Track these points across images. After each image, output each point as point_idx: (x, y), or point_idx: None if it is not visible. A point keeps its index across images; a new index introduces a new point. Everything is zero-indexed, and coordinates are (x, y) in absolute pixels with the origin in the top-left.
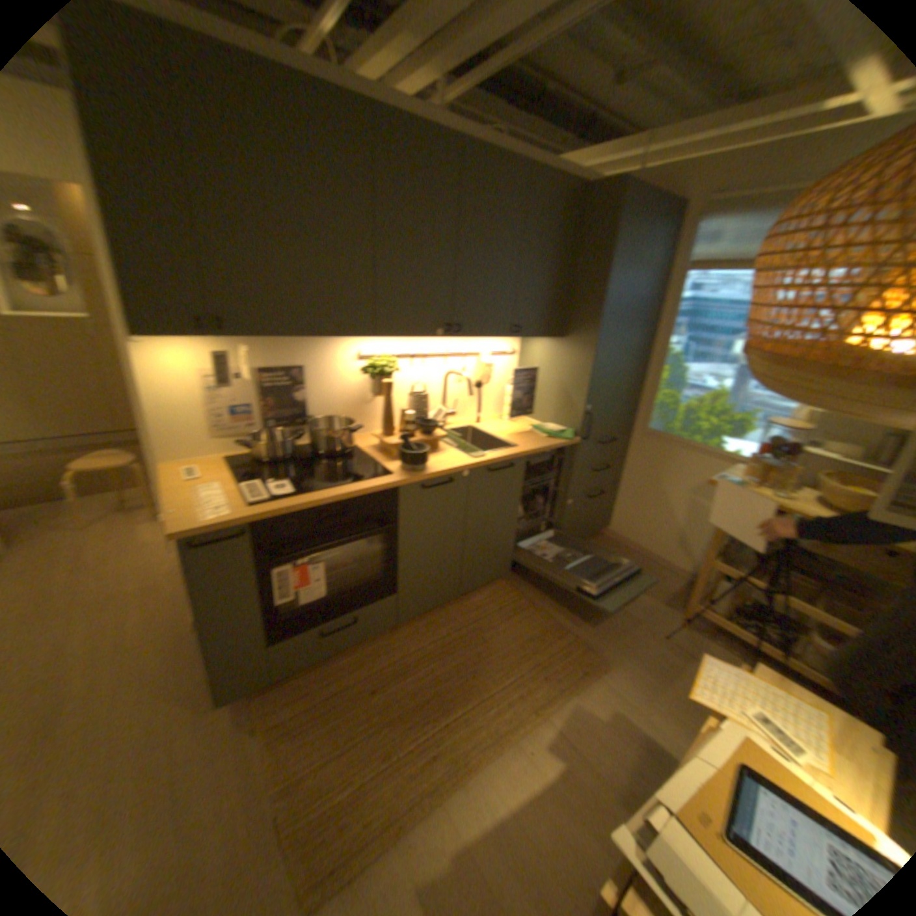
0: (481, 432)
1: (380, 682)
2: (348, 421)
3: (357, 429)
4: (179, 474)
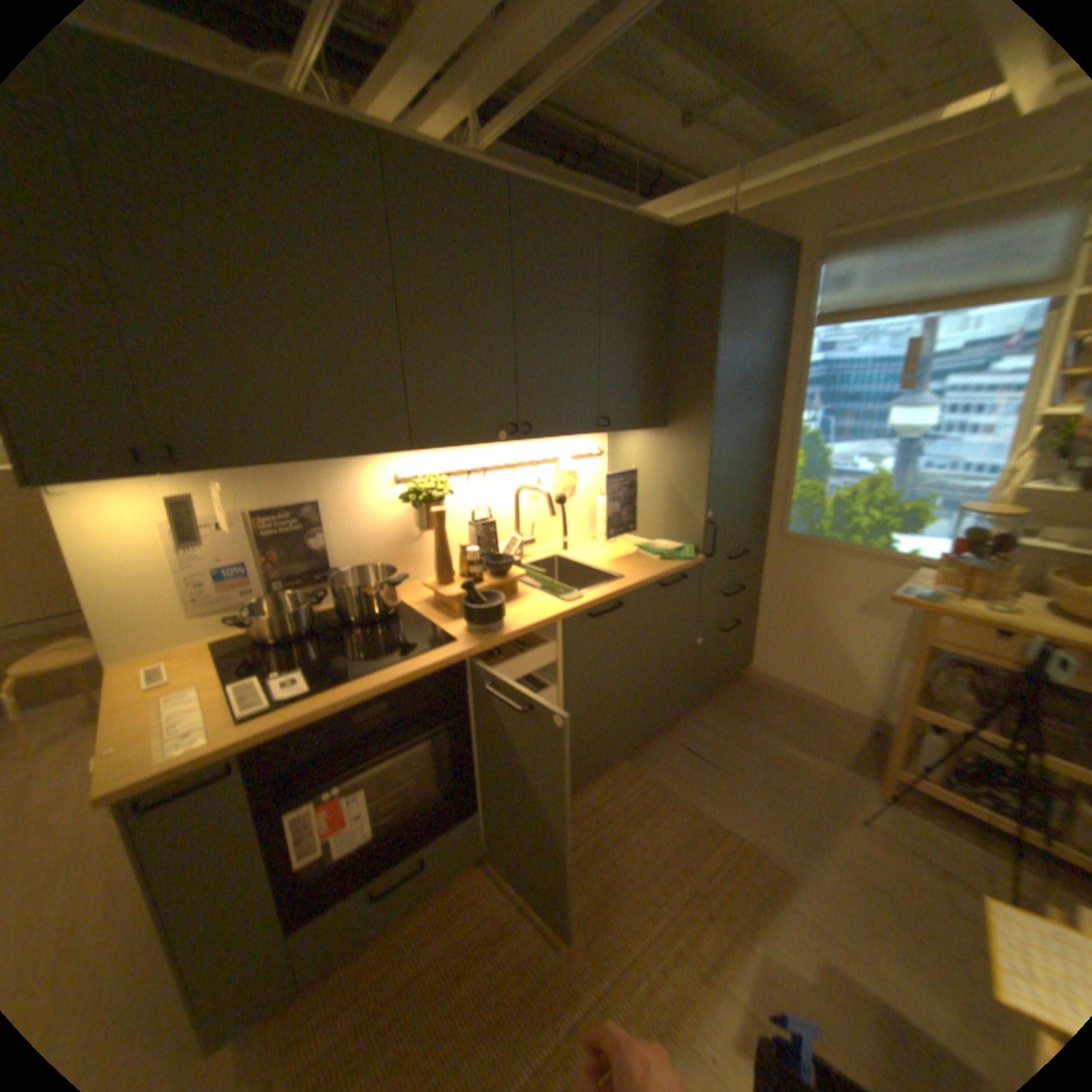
0: (573, 561)
1: (467, 955)
2: (390, 569)
3: (403, 579)
4: (141, 678)
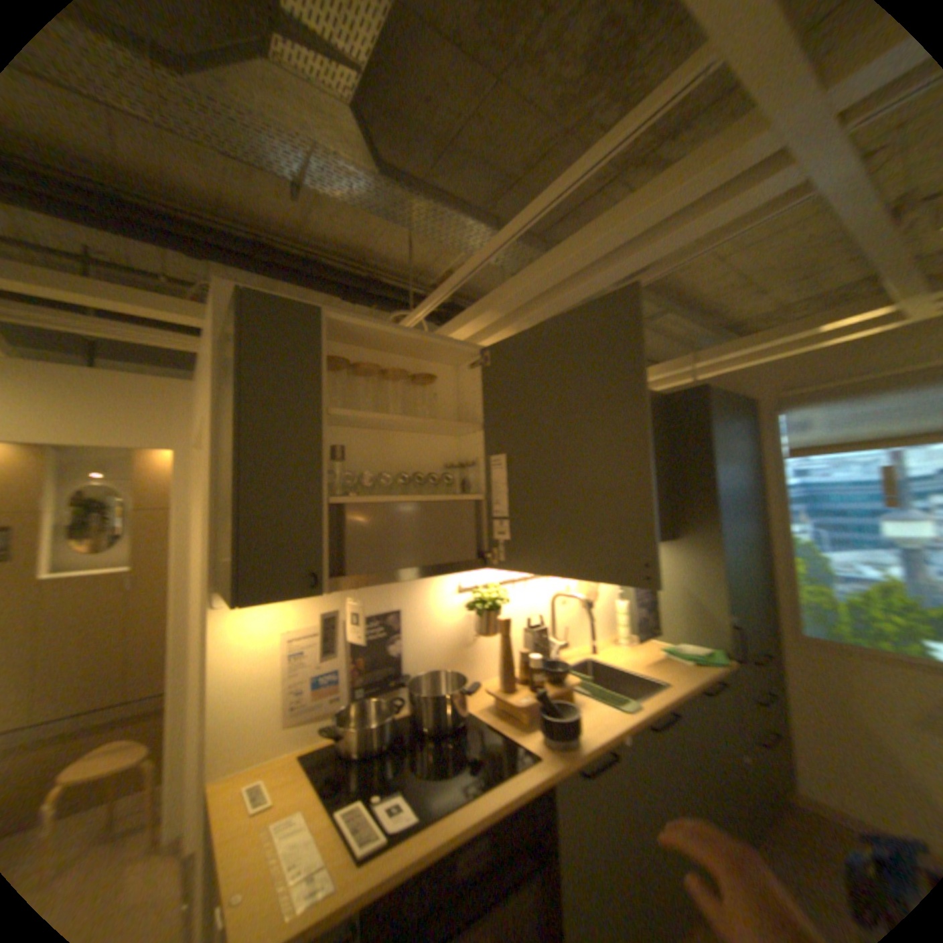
0: (611, 667)
1: None
2: (459, 676)
3: (478, 688)
4: (247, 799)
